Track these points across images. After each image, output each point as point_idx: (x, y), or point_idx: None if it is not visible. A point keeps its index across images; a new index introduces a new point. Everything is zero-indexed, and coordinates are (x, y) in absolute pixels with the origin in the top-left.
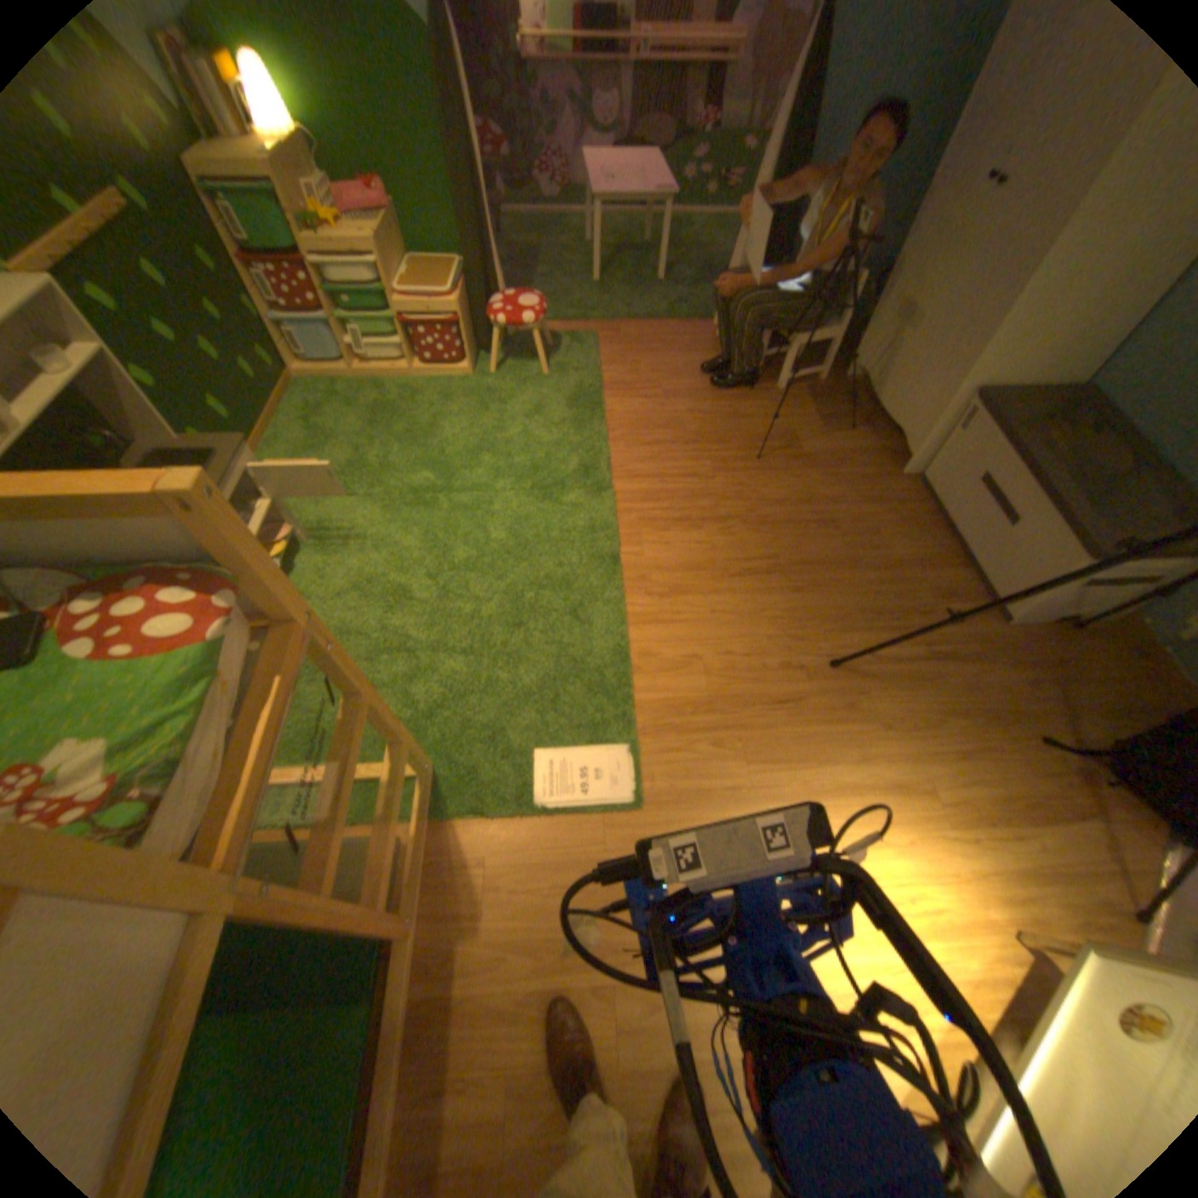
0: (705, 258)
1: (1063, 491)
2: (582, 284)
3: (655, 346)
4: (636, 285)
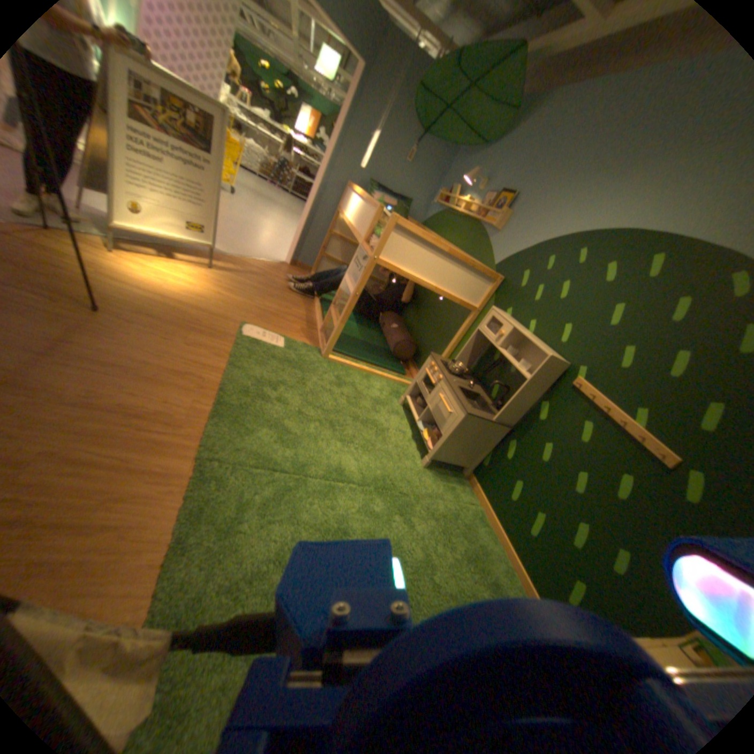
0: None
1: None
2: None
3: None
4: None
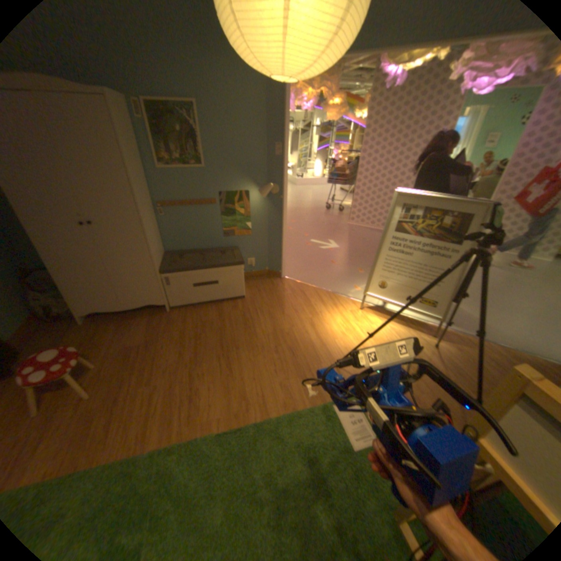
0: None
1: (219, 264)
2: None
3: None
4: None
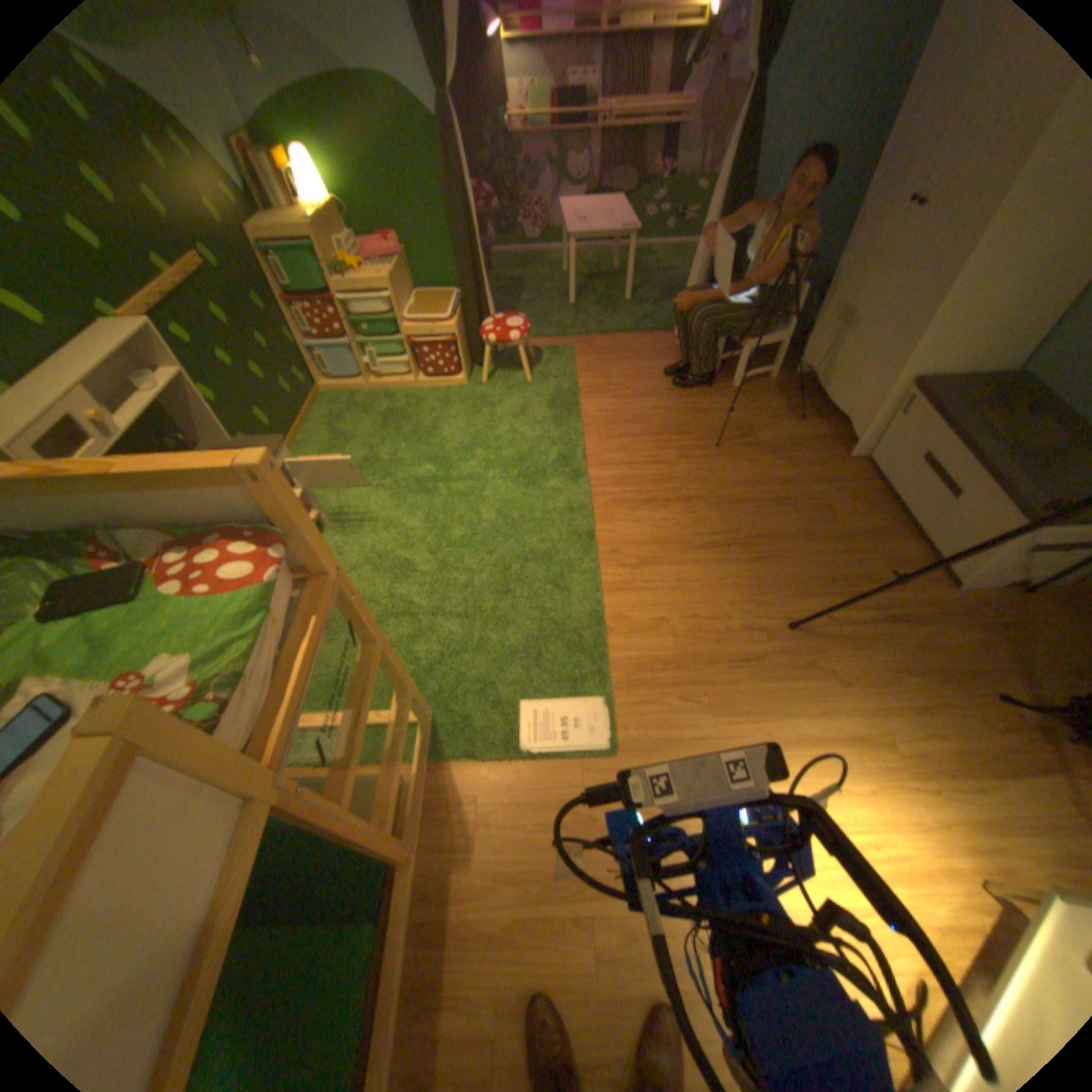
0: (666, 280)
1: (1000, 464)
2: (559, 306)
3: (623, 354)
4: (606, 305)
